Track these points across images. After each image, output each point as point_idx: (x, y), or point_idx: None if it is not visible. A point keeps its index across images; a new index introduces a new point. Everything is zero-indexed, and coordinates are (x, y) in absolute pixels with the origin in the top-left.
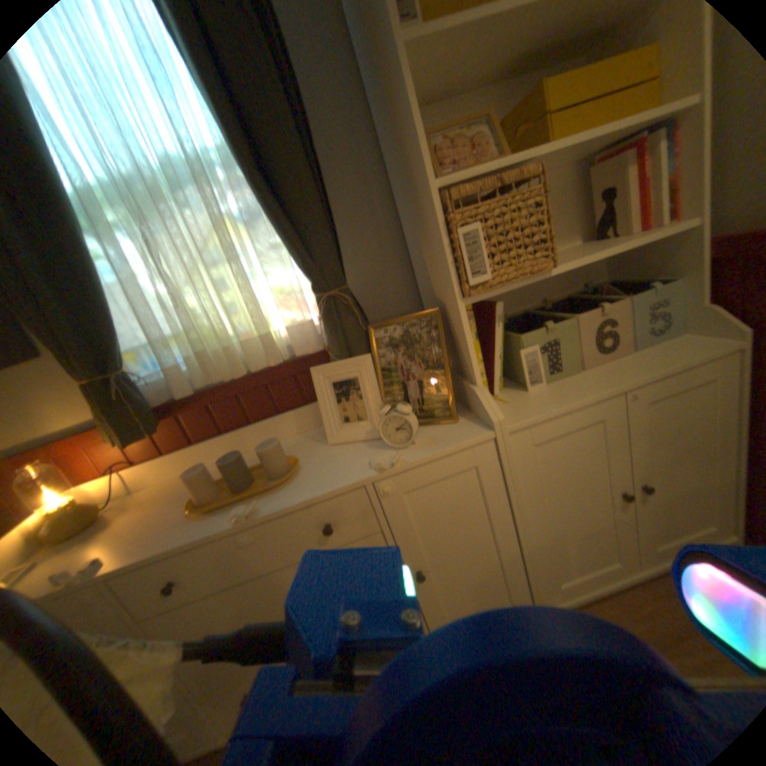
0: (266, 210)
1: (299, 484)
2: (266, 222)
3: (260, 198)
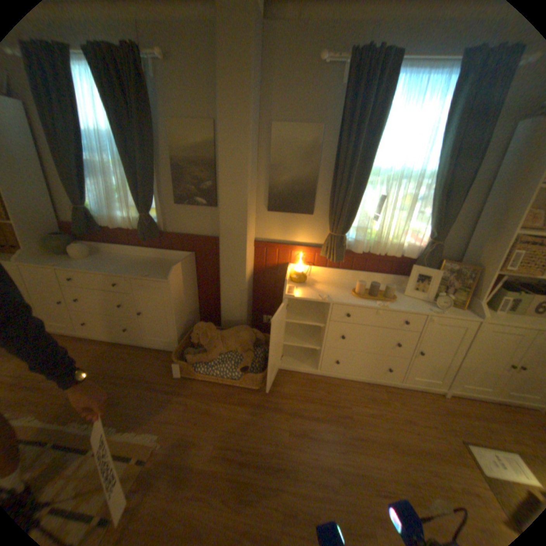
0: (438, 206)
1: (398, 304)
2: (427, 205)
3: (436, 199)
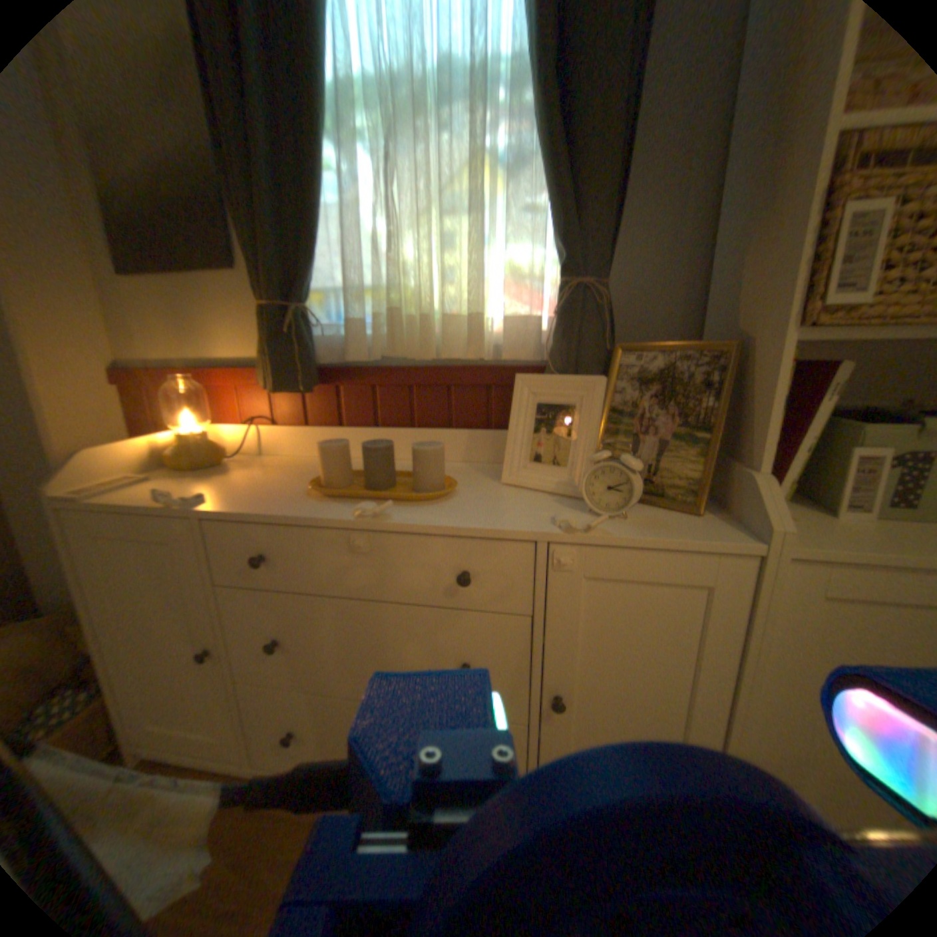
0: (547, 142)
1: (451, 509)
2: (536, 169)
3: (544, 128)
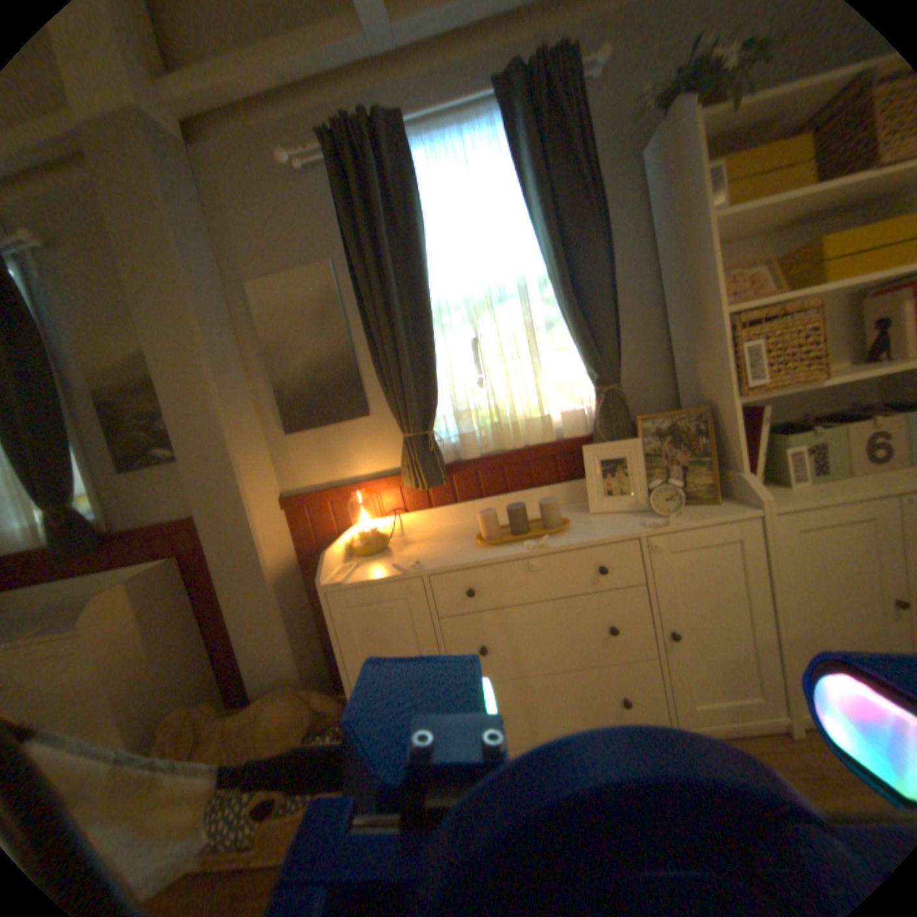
0: (572, 323)
1: (575, 534)
2: (561, 331)
3: (566, 314)
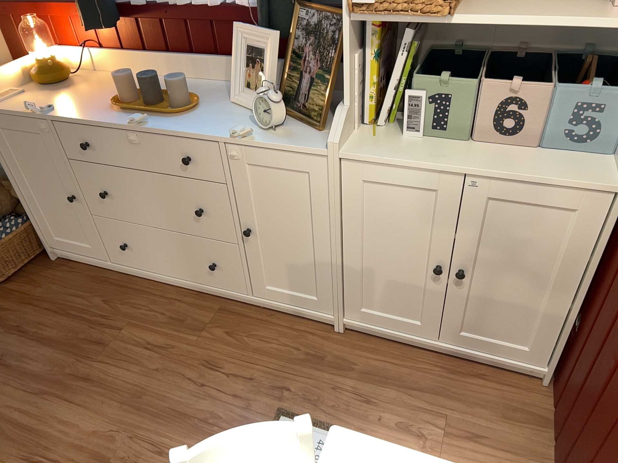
0: None
1: (186, 122)
2: None
3: None
